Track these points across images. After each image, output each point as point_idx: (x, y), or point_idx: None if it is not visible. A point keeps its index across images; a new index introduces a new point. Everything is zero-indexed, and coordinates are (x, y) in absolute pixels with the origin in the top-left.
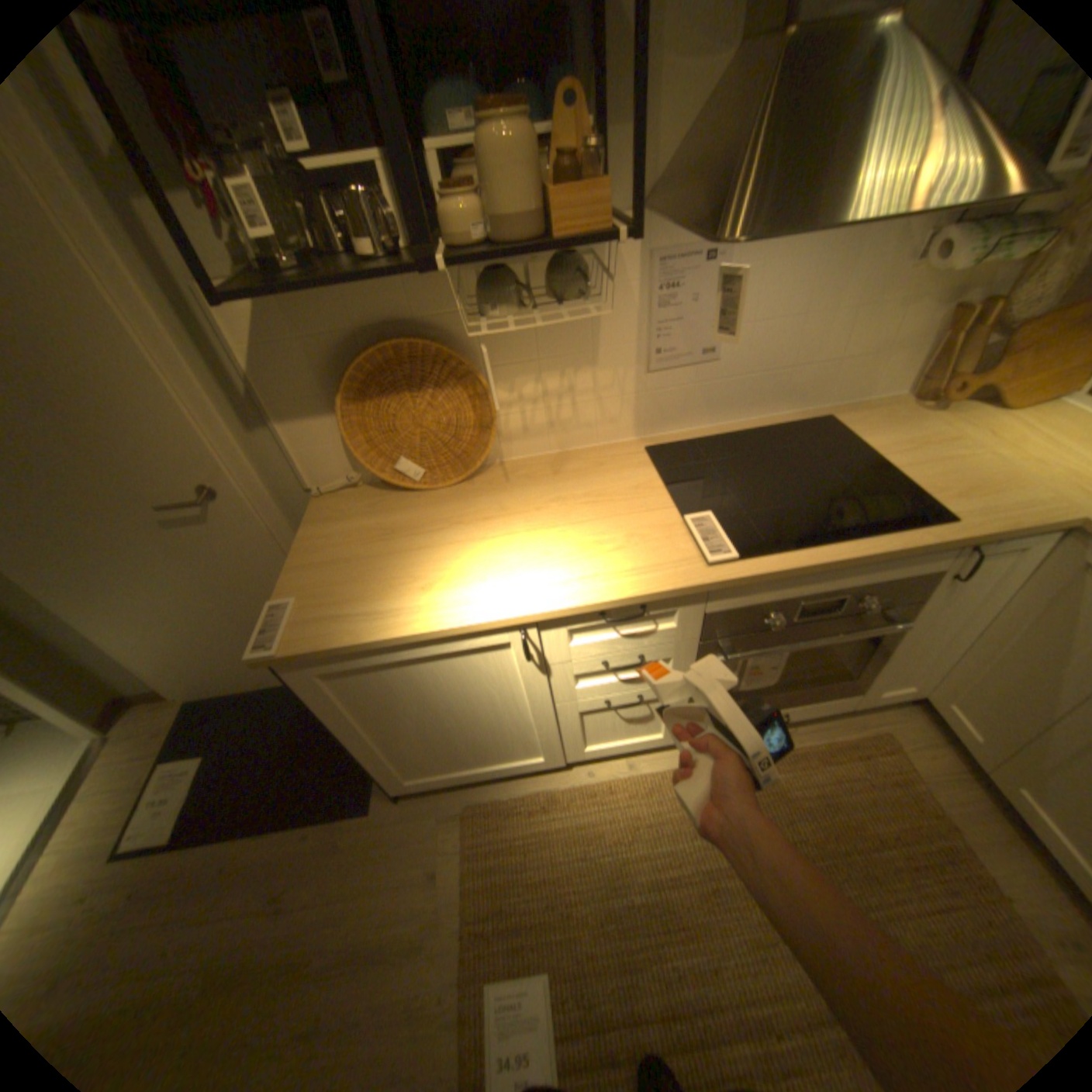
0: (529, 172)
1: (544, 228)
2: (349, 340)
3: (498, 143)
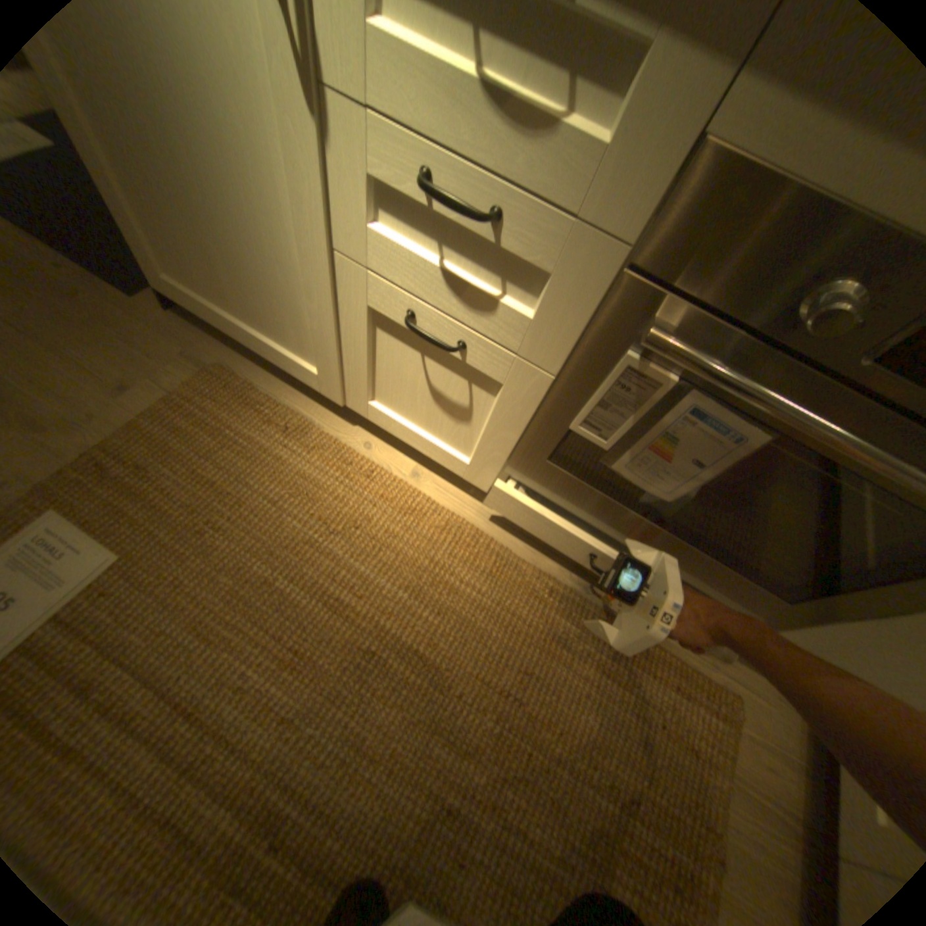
0: None
1: None
2: None
3: None
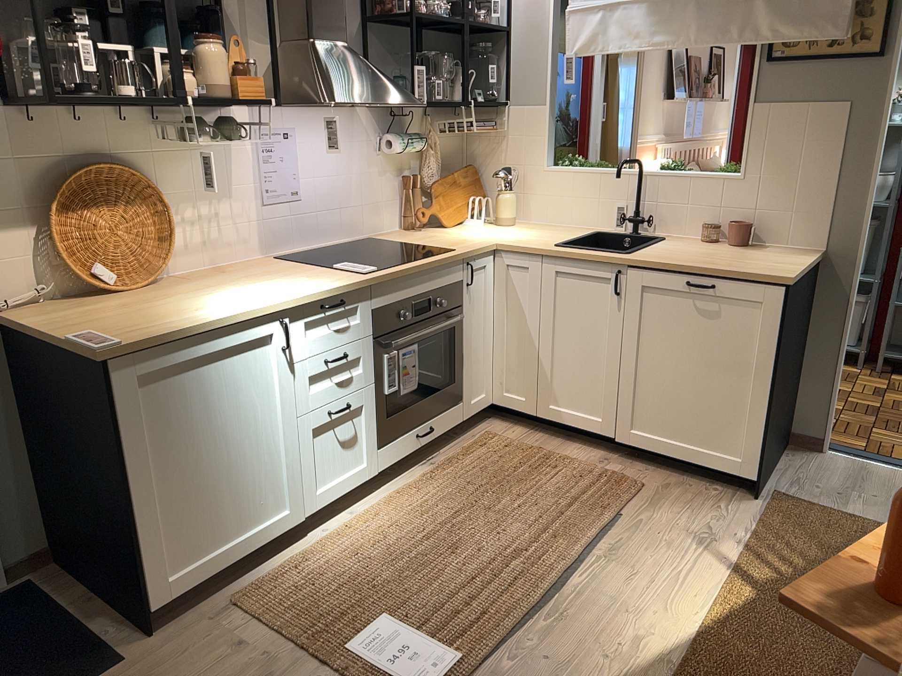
0: (228, 69)
1: (233, 96)
2: (59, 167)
3: (214, 54)
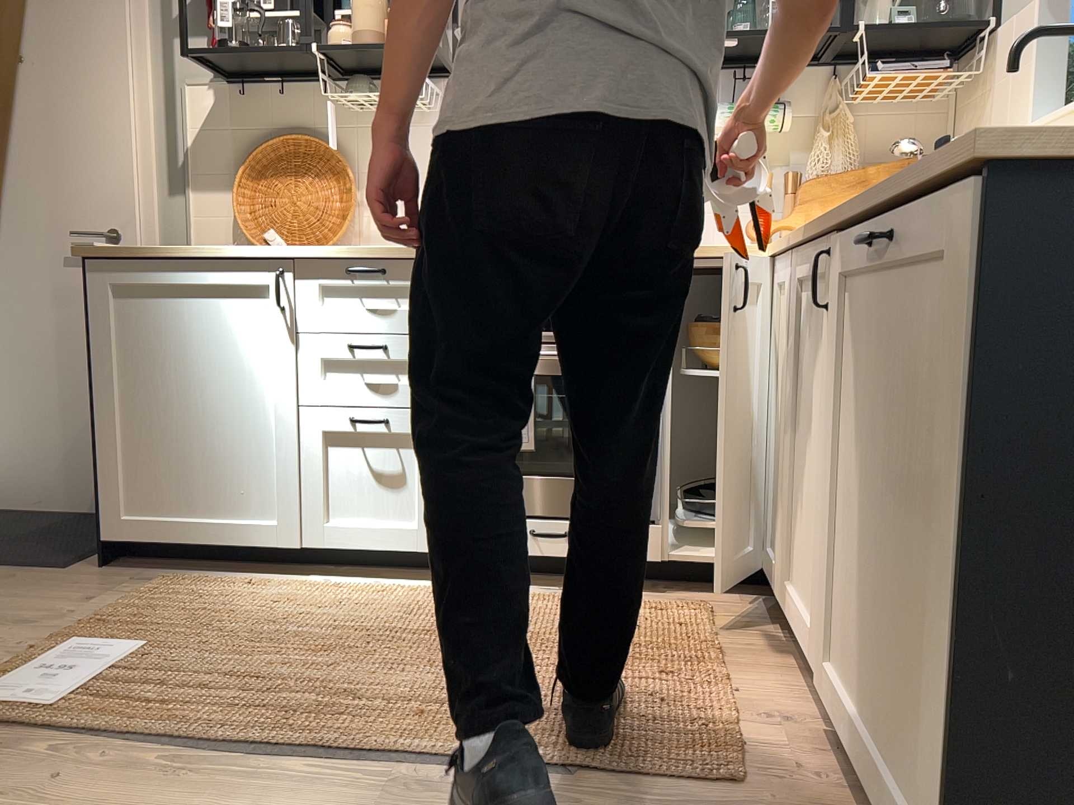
0: (373, 13)
1: (379, 43)
2: (264, 138)
3: None
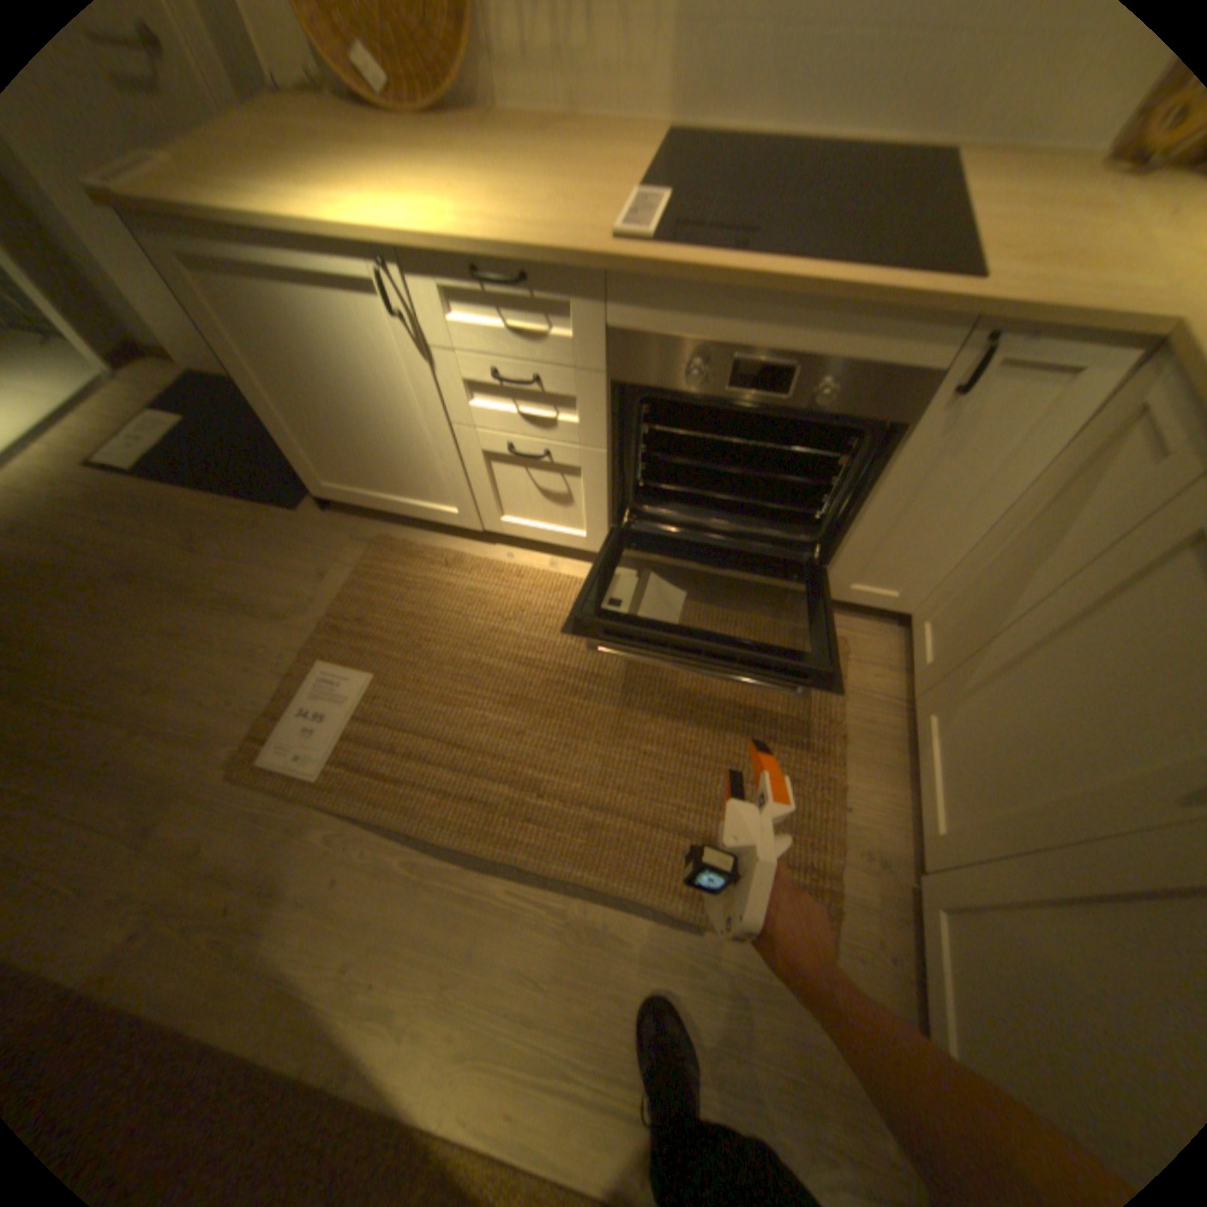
0: None
1: None
2: None
3: None
